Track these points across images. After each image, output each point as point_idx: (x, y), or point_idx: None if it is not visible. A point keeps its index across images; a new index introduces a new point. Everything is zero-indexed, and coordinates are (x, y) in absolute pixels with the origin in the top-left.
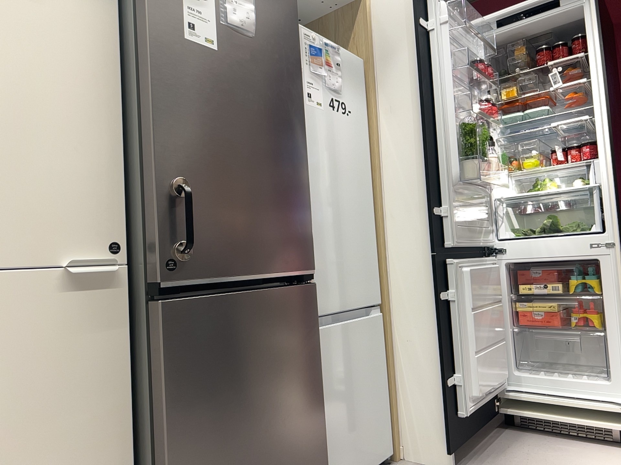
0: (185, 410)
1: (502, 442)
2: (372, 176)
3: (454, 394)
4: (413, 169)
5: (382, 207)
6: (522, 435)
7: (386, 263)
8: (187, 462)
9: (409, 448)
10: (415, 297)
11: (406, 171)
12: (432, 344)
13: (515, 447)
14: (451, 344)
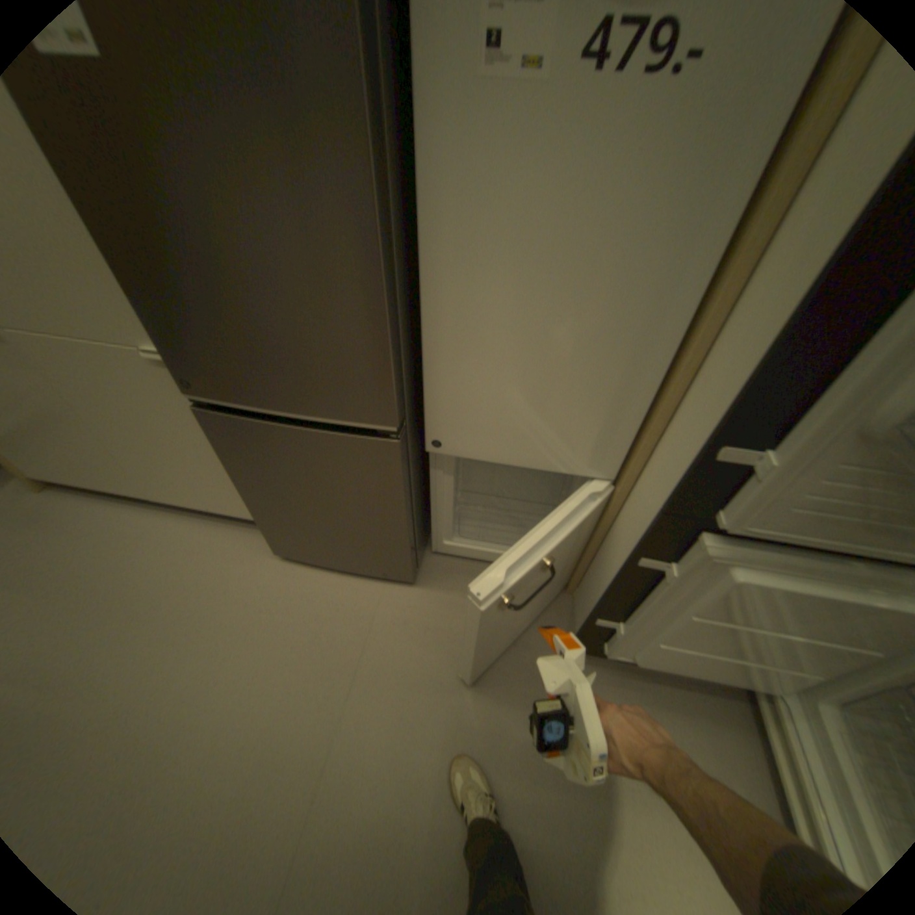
0: (244, 475)
1: (691, 701)
2: (727, 260)
3: (610, 630)
4: (790, 310)
5: (701, 346)
6: (737, 728)
7: (651, 437)
8: (256, 498)
9: (577, 597)
10: (644, 514)
11: (781, 300)
12: (620, 575)
13: (687, 722)
14: (633, 602)
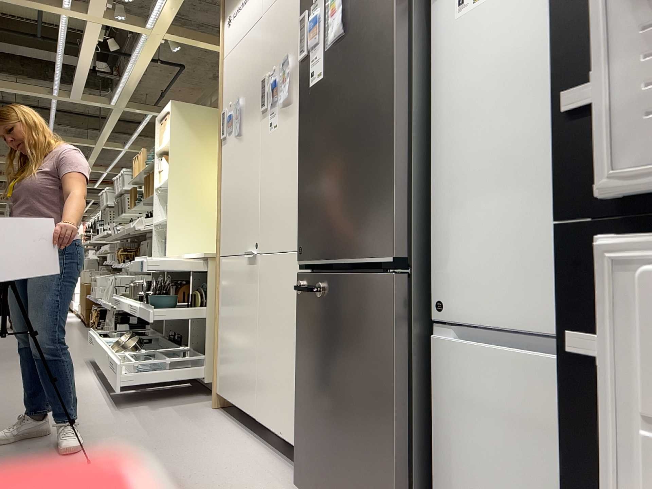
0: (302, 349)
1: None
2: None
3: None
4: None
5: None
6: None
7: None
8: (302, 383)
9: None
10: None
11: None
12: None
13: None
14: None
